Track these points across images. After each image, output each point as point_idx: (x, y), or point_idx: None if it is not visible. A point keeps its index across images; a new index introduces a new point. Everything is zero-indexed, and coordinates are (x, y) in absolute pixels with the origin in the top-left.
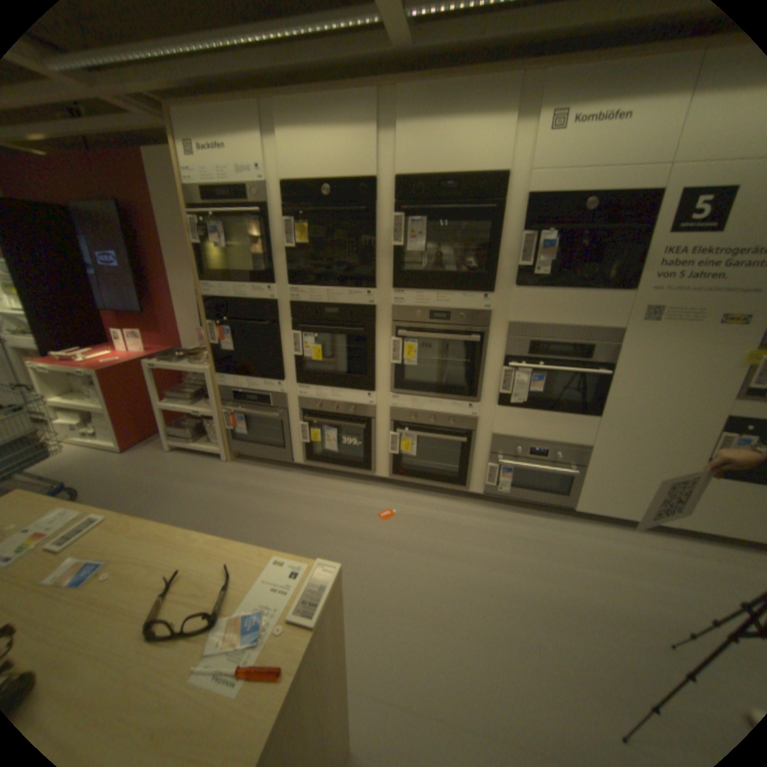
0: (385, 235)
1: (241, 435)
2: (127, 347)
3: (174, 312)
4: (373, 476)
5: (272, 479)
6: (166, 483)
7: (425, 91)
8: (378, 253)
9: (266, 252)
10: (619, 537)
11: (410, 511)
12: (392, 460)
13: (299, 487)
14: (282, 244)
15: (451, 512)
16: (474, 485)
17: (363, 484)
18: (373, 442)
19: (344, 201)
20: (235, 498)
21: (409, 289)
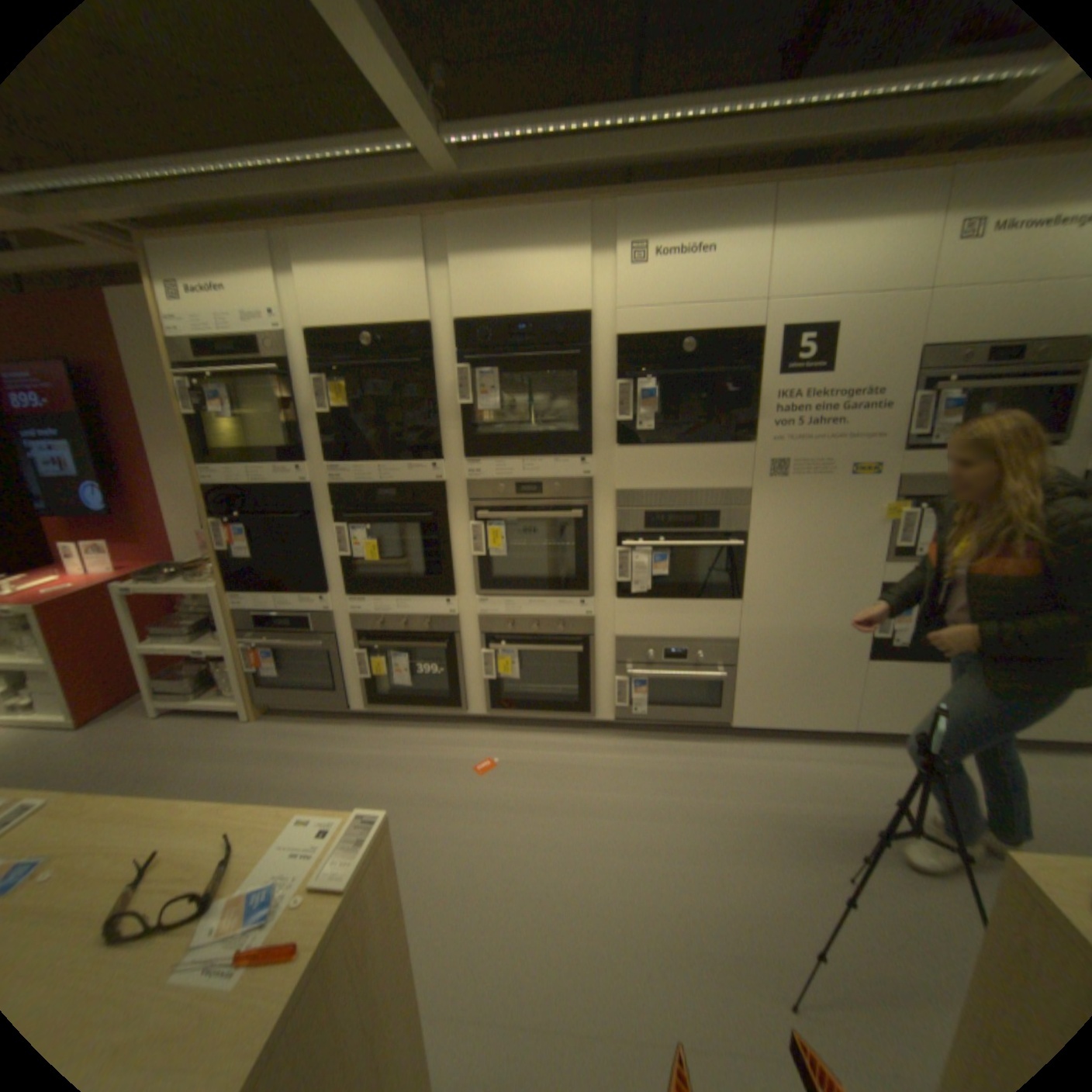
0: (448, 392)
1: (269, 680)
2: (86, 569)
3: (160, 511)
4: (465, 716)
5: (319, 739)
6: (152, 766)
7: (479, 222)
8: (441, 415)
9: (290, 421)
10: (788, 754)
11: (517, 757)
12: (489, 690)
13: (359, 745)
14: (312, 409)
15: (573, 752)
16: (601, 711)
17: (452, 730)
18: (459, 667)
19: (391, 352)
20: (262, 773)
21: (486, 458)
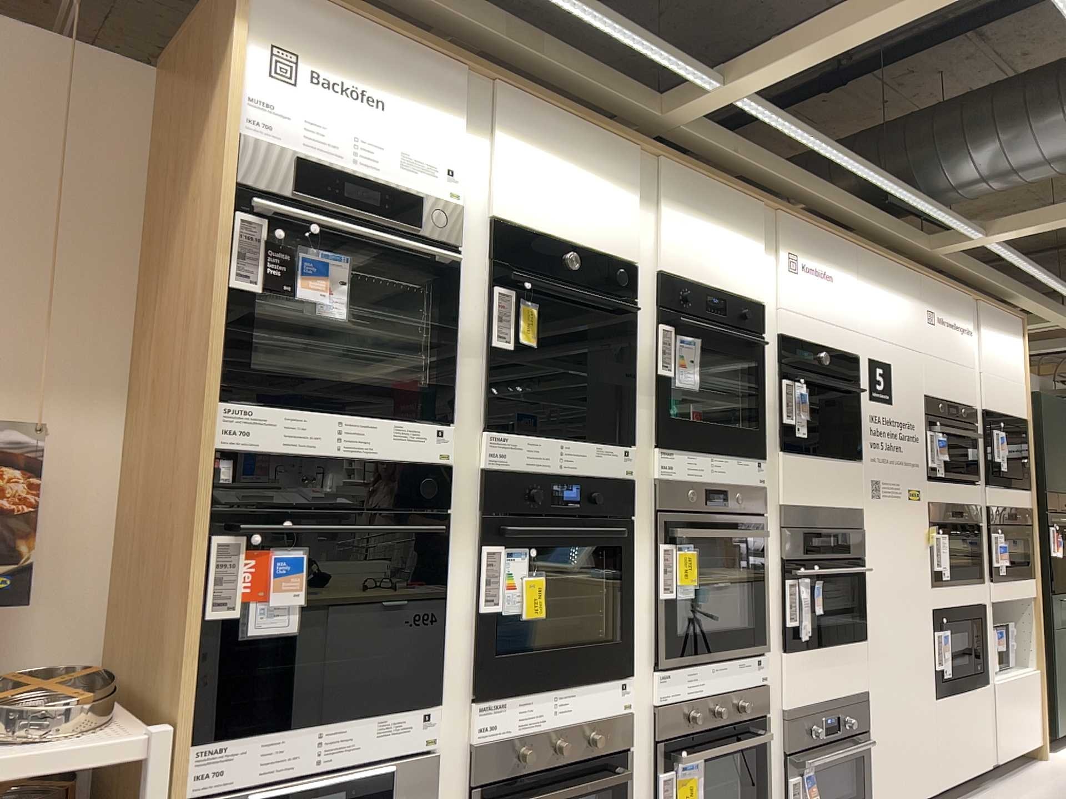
0: (640, 355)
1: None
2: None
3: None
4: None
5: None
6: None
7: (683, 188)
8: (631, 383)
9: (451, 349)
10: None
11: None
12: None
13: None
14: (482, 338)
15: None
16: None
17: None
18: None
19: (584, 289)
20: None
21: (674, 447)
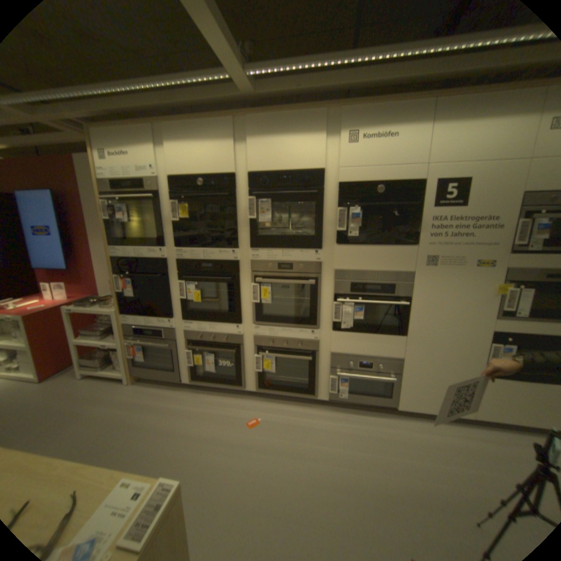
0: (243, 211)
1: (140, 363)
2: (54, 297)
3: (93, 269)
4: (244, 391)
5: (164, 398)
6: (74, 408)
7: (264, 119)
8: (239, 224)
9: (158, 225)
10: (432, 430)
11: (272, 419)
12: (258, 378)
13: (185, 404)
14: (170, 219)
15: (304, 418)
16: (321, 394)
17: (236, 398)
18: (242, 363)
19: (213, 189)
20: (131, 417)
21: (262, 248)
